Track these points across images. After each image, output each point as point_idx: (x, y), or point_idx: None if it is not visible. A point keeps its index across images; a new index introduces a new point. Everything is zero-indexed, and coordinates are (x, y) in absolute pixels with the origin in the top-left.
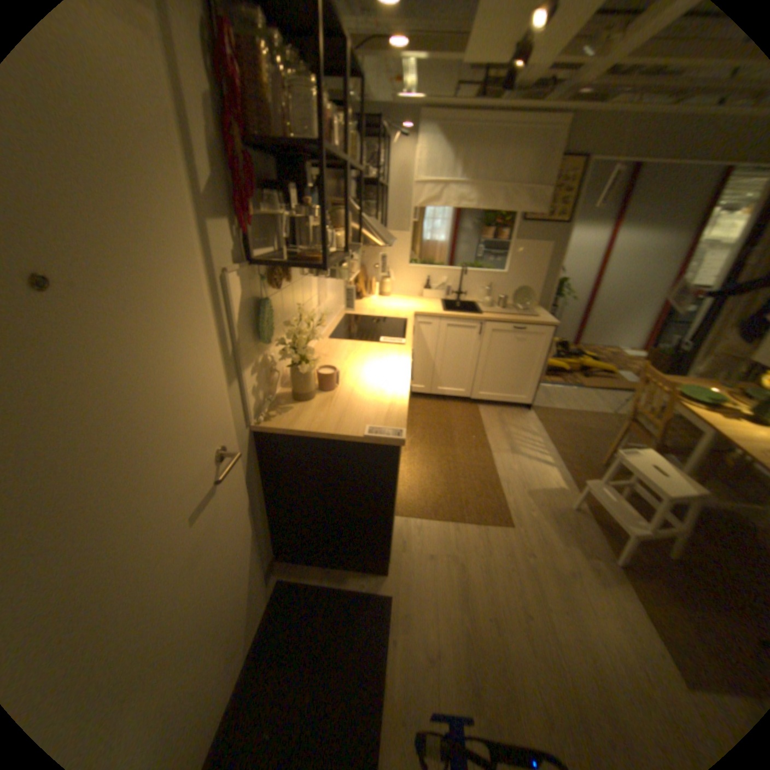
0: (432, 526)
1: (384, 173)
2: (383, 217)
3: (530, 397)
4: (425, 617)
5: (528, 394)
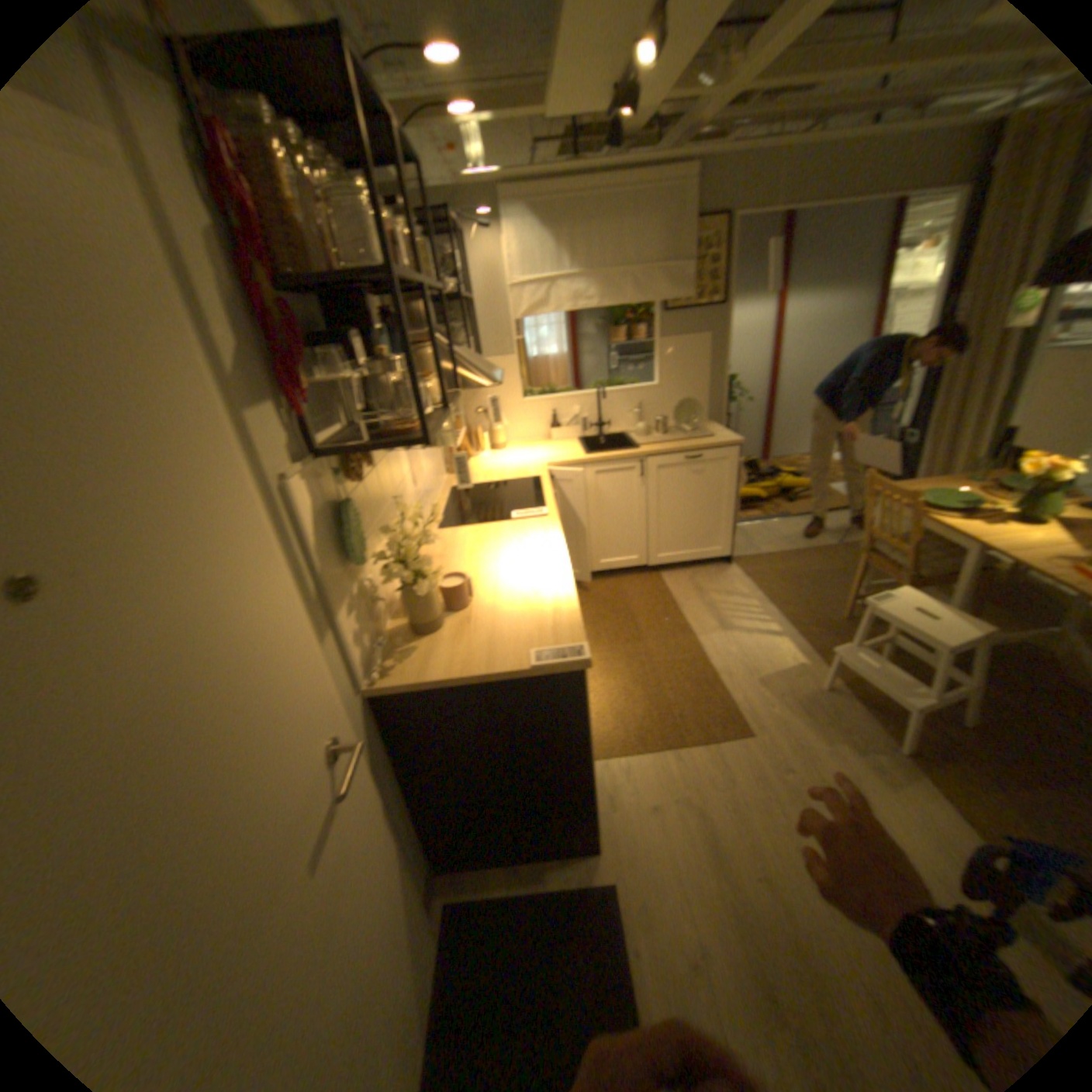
0: (642, 763)
1: (460, 282)
2: (472, 341)
3: (724, 546)
4: (667, 901)
5: (721, 543)
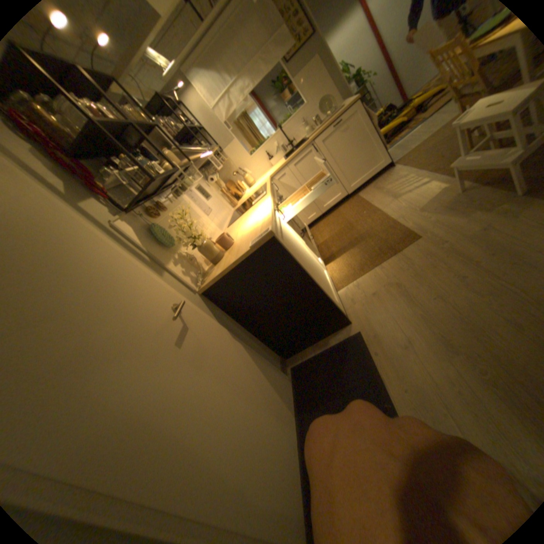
0: (364, 277)
1: (194, 122)
2: (215, 145)
3: (391, 159)
4: (387, 326)
5: (386, 158)
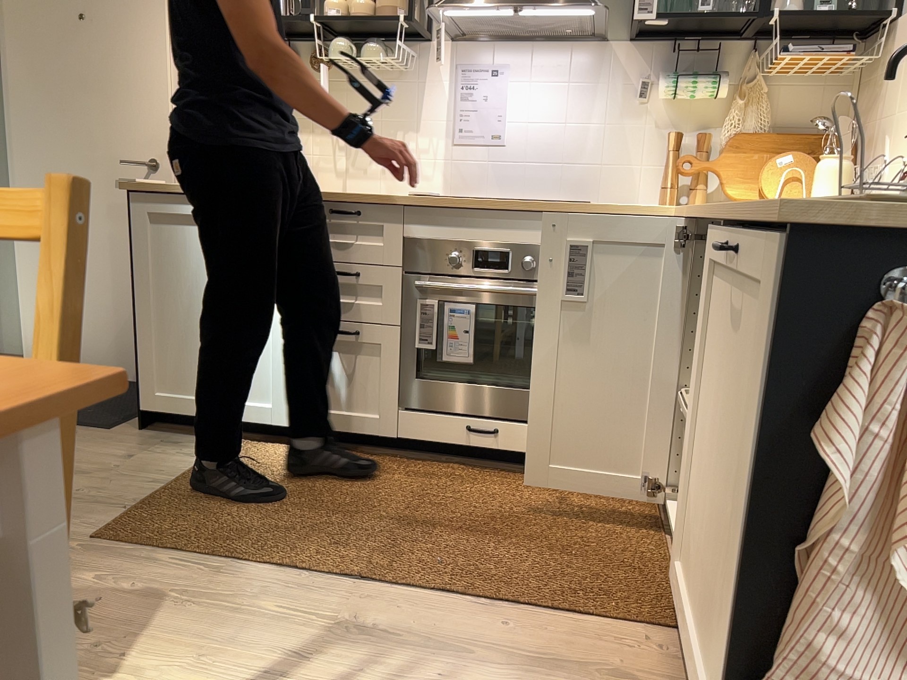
0: (187, 460)
1: None
2: None
3: None
4: None
5: None
